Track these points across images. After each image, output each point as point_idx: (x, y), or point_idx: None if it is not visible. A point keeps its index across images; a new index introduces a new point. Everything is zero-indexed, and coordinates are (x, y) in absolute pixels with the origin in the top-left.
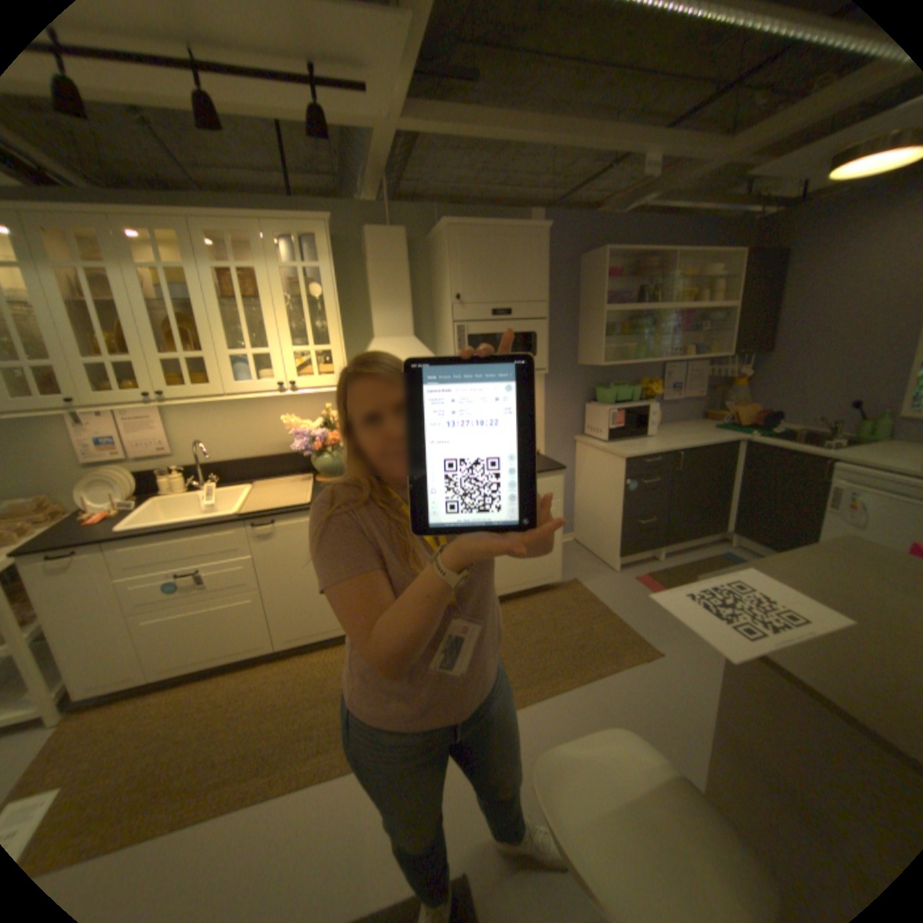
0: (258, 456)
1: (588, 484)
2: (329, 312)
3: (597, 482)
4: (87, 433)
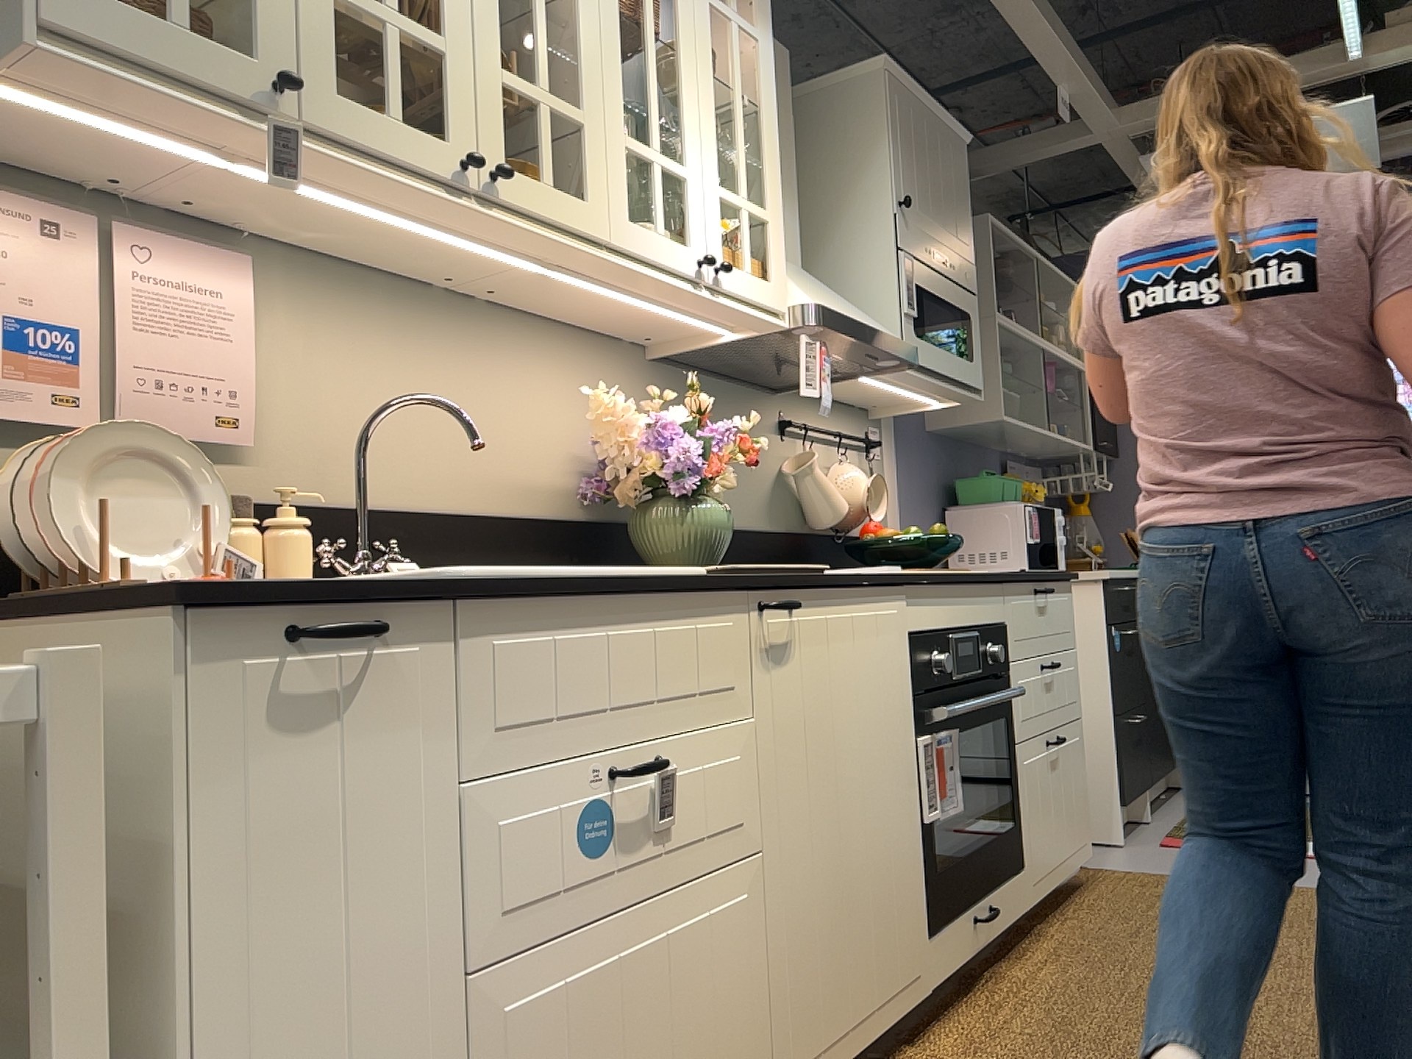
0: (467, 511)
1: None
2: (768, 139)
3: None
4: None
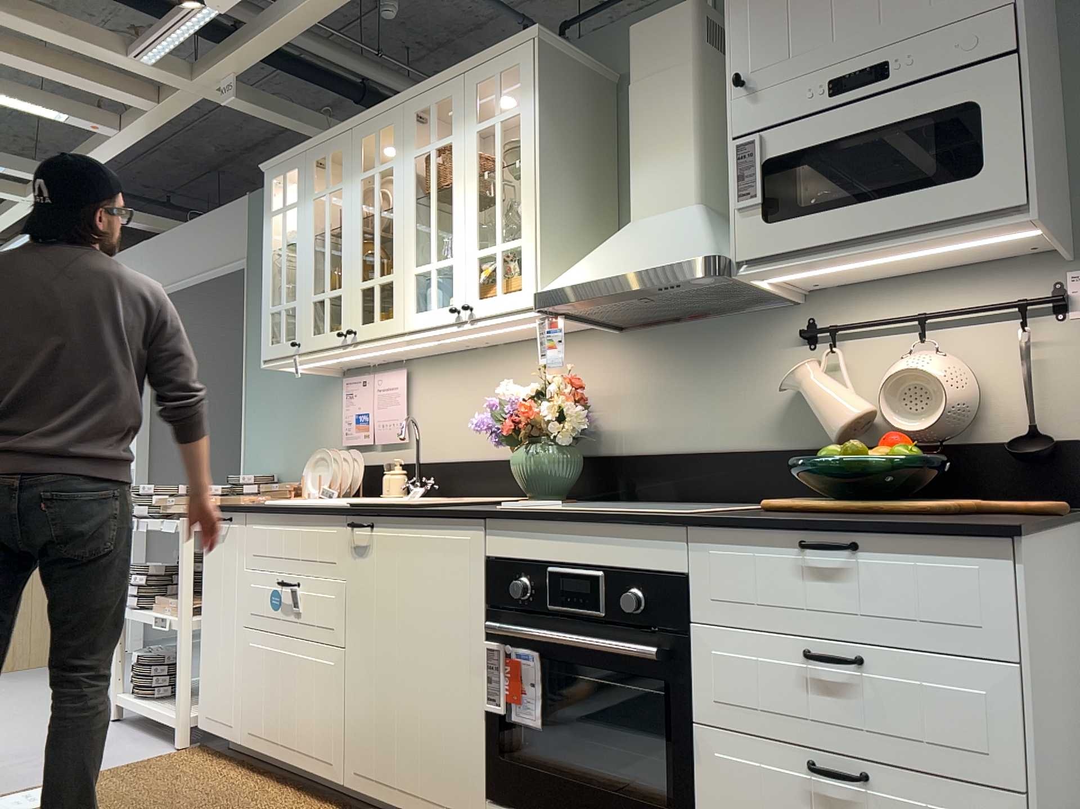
0: (488, 458)
1: None
2: (522, 182)
3: None
4: (351, 406)
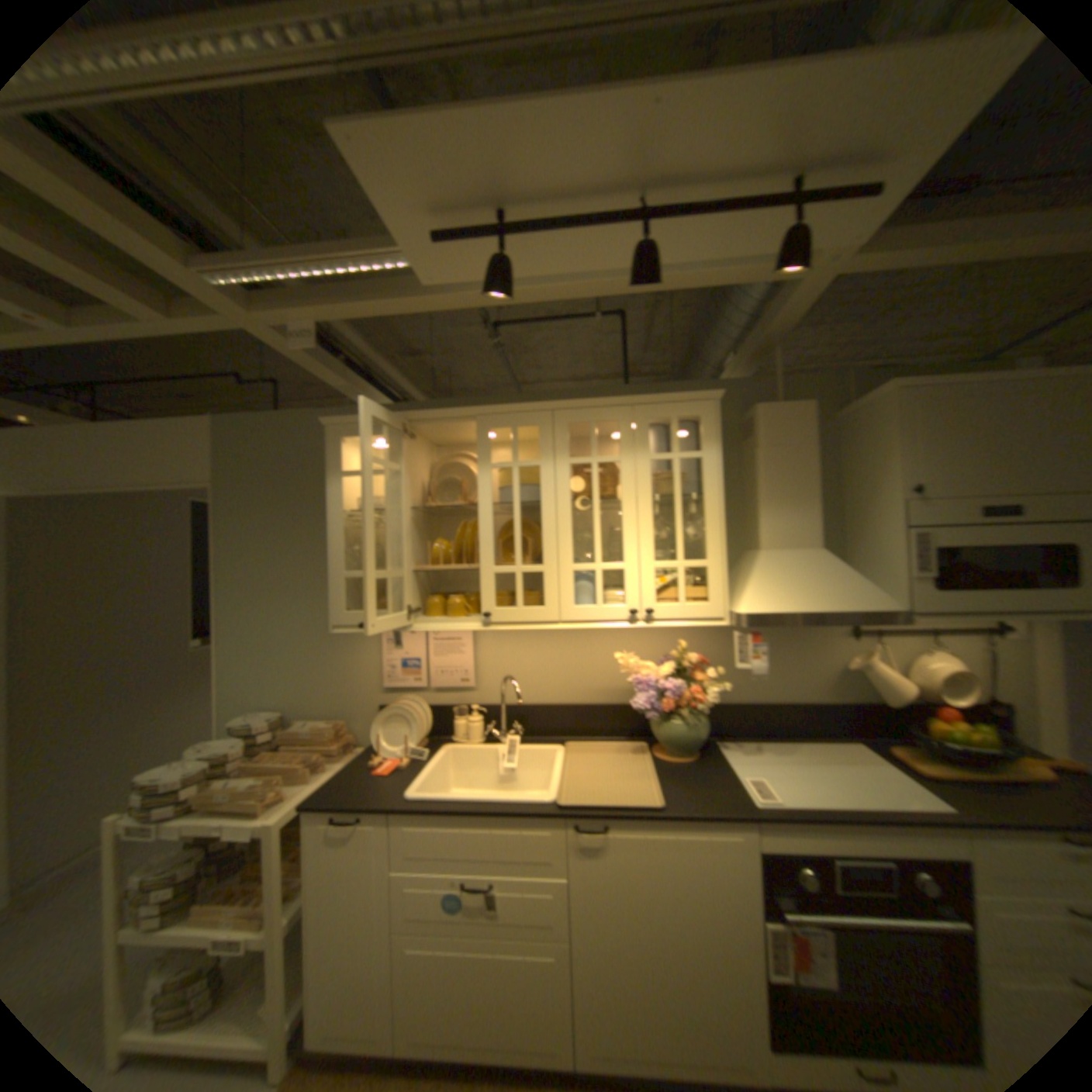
0: (574, 704)
1: None
2: (710, 516)
3: None
4: (399, 652)
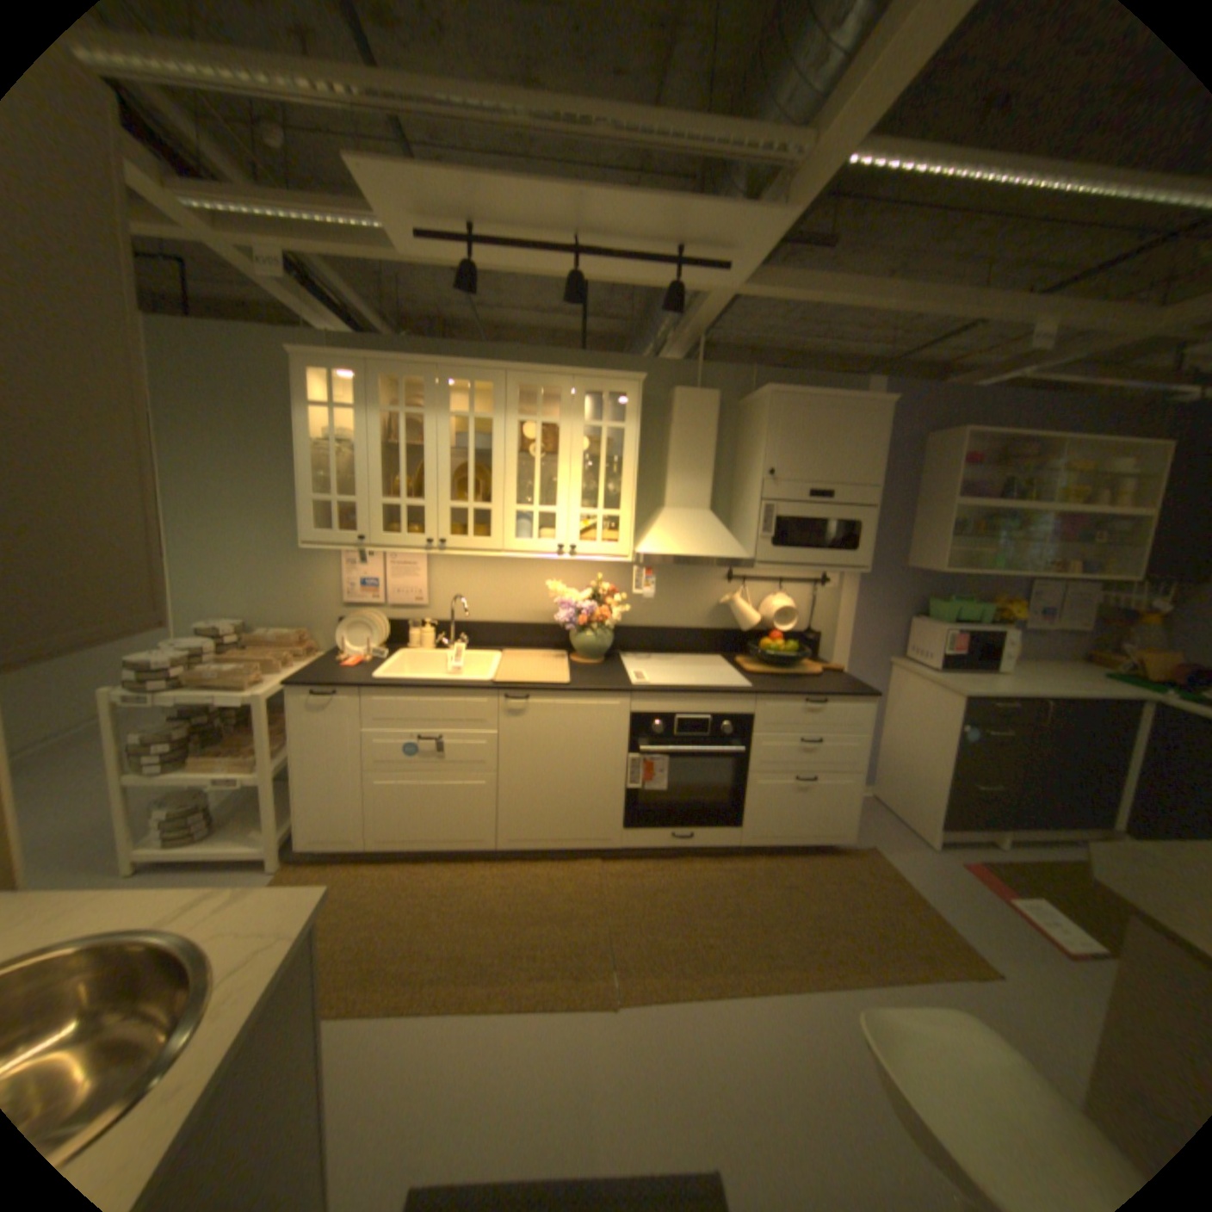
0: (512, 622)
1: (904, 724)
2: (625, 477)
3: (918, 723)
4: (357, 572)
